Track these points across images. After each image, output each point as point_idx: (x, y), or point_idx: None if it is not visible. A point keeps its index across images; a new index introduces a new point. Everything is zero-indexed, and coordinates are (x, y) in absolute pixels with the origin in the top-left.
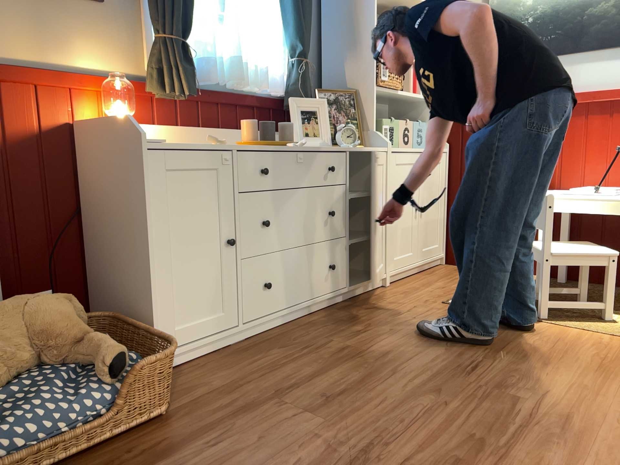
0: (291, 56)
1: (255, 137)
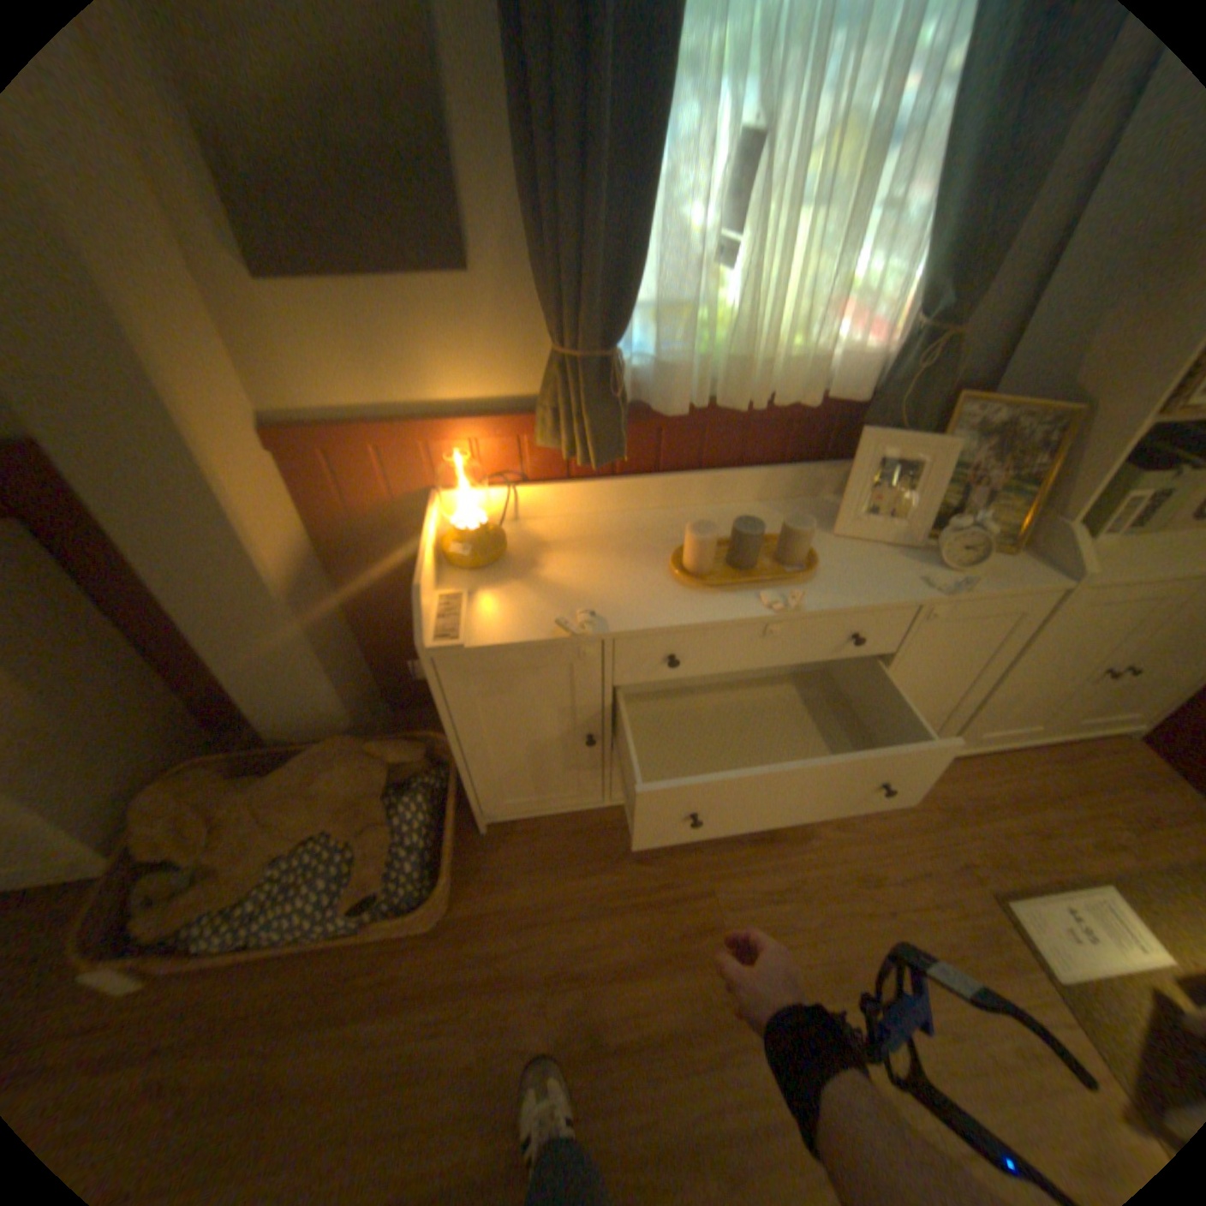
0: (925, 306)
1: (707, 563)
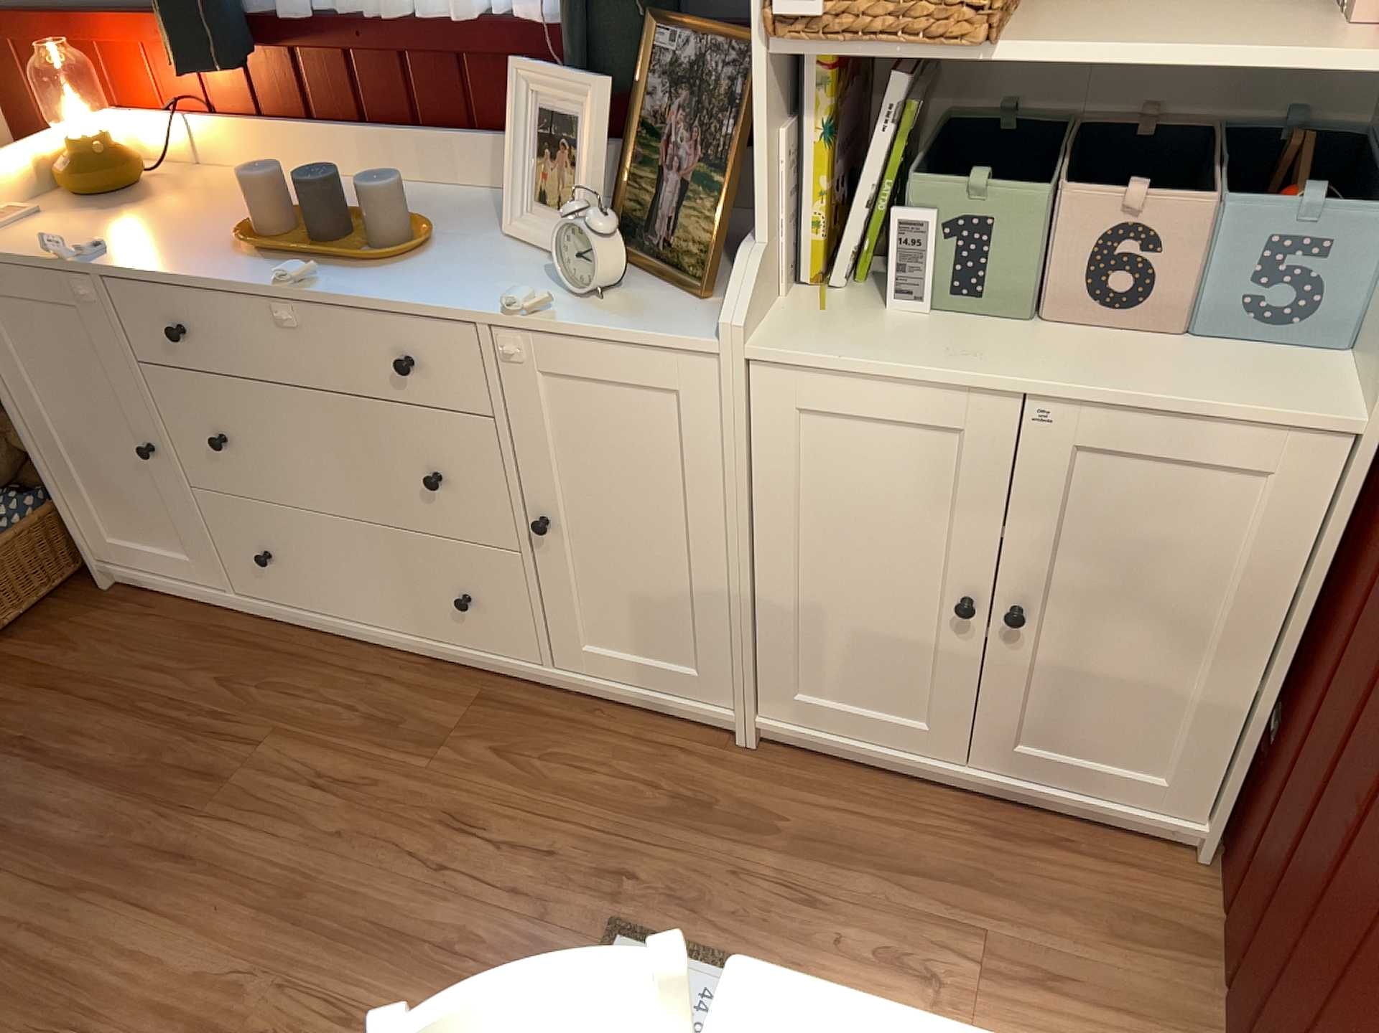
0: None
1: (276, 226)
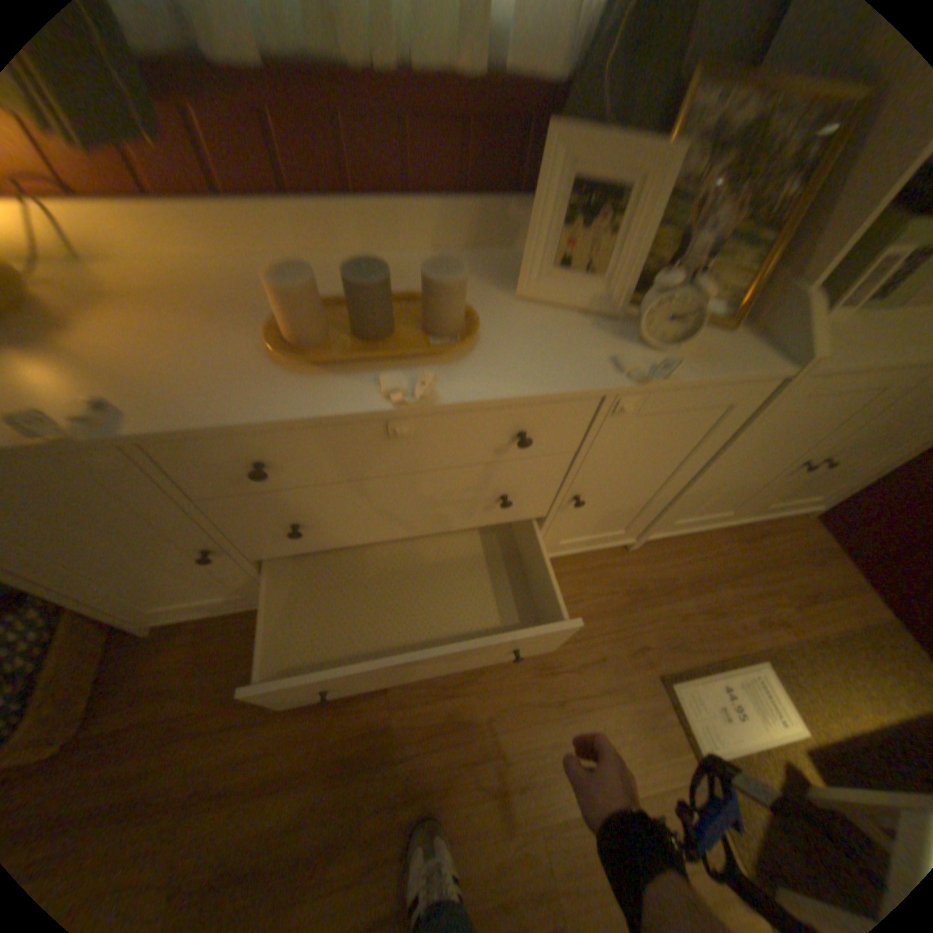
0: None
1: (311, 330)
